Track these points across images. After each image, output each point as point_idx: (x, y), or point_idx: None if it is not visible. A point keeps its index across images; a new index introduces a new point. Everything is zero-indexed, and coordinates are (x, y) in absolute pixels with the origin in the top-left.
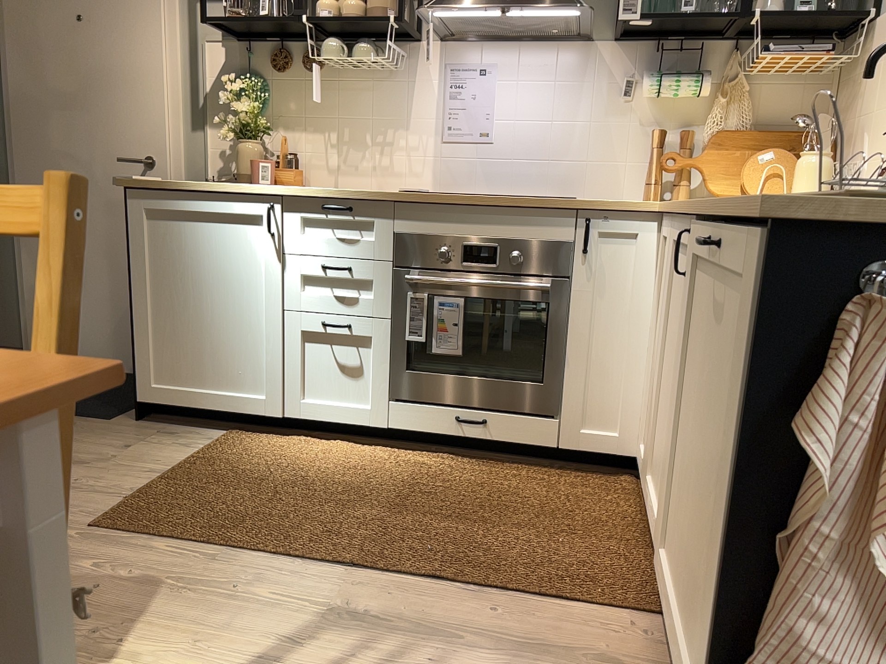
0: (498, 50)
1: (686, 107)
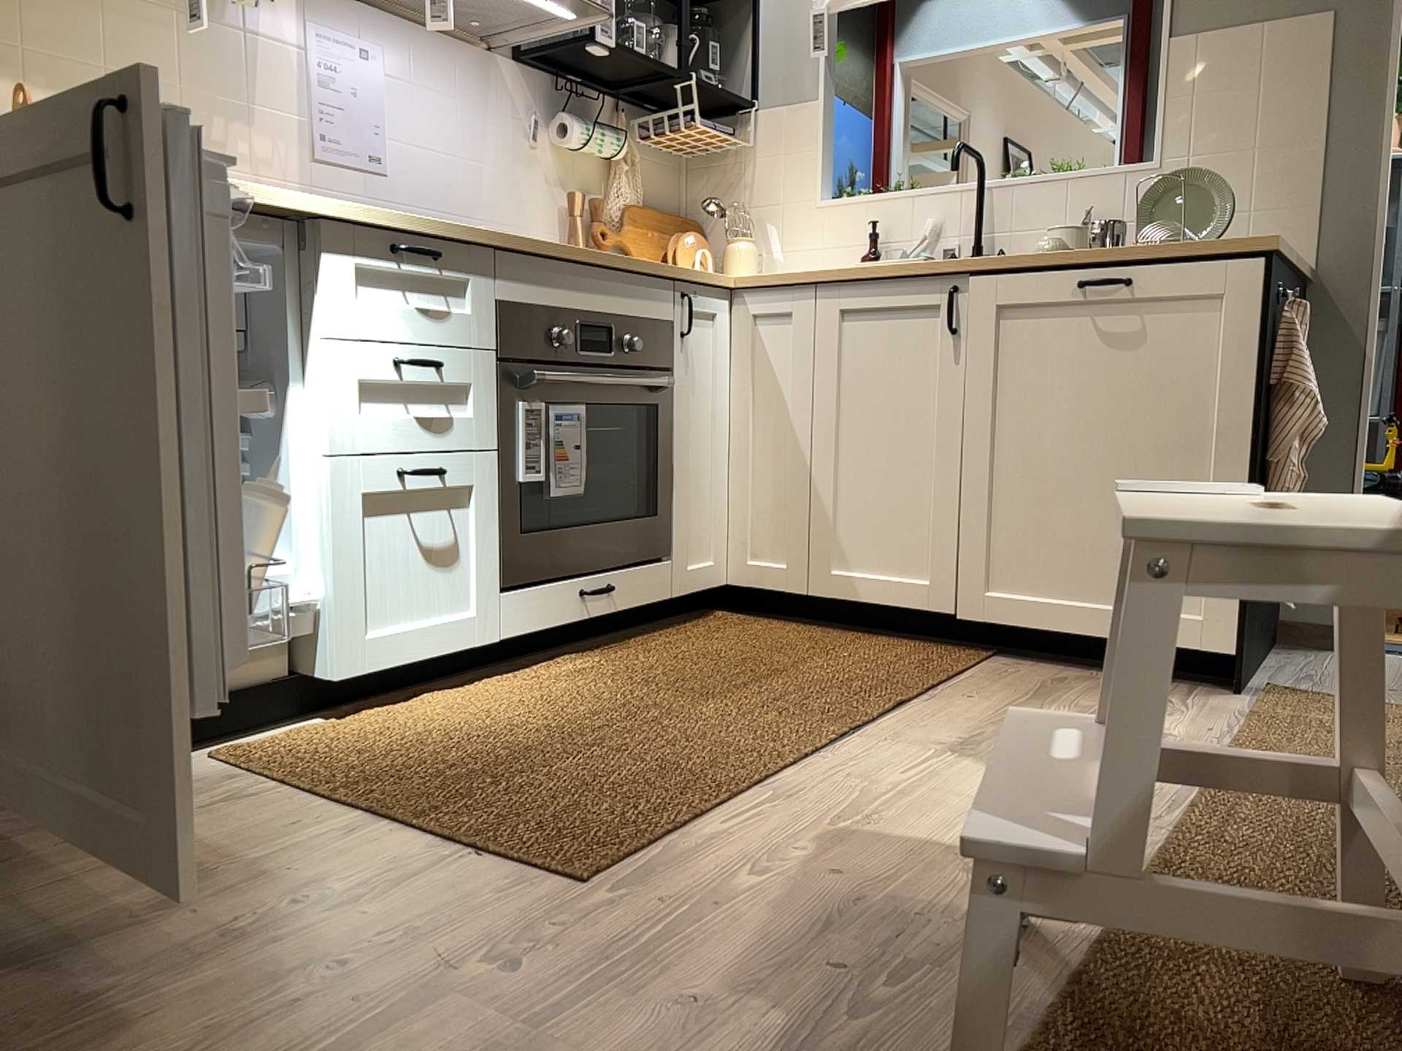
0: (387, 31)
1: (586, 170)
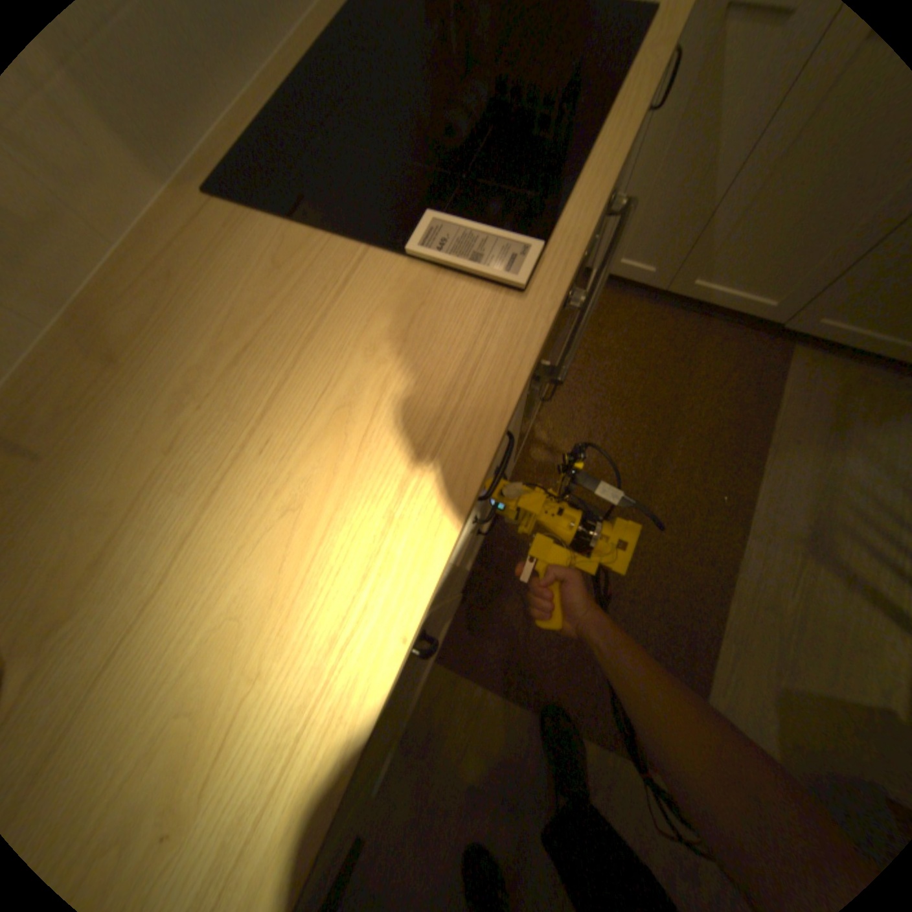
0: None
1: None
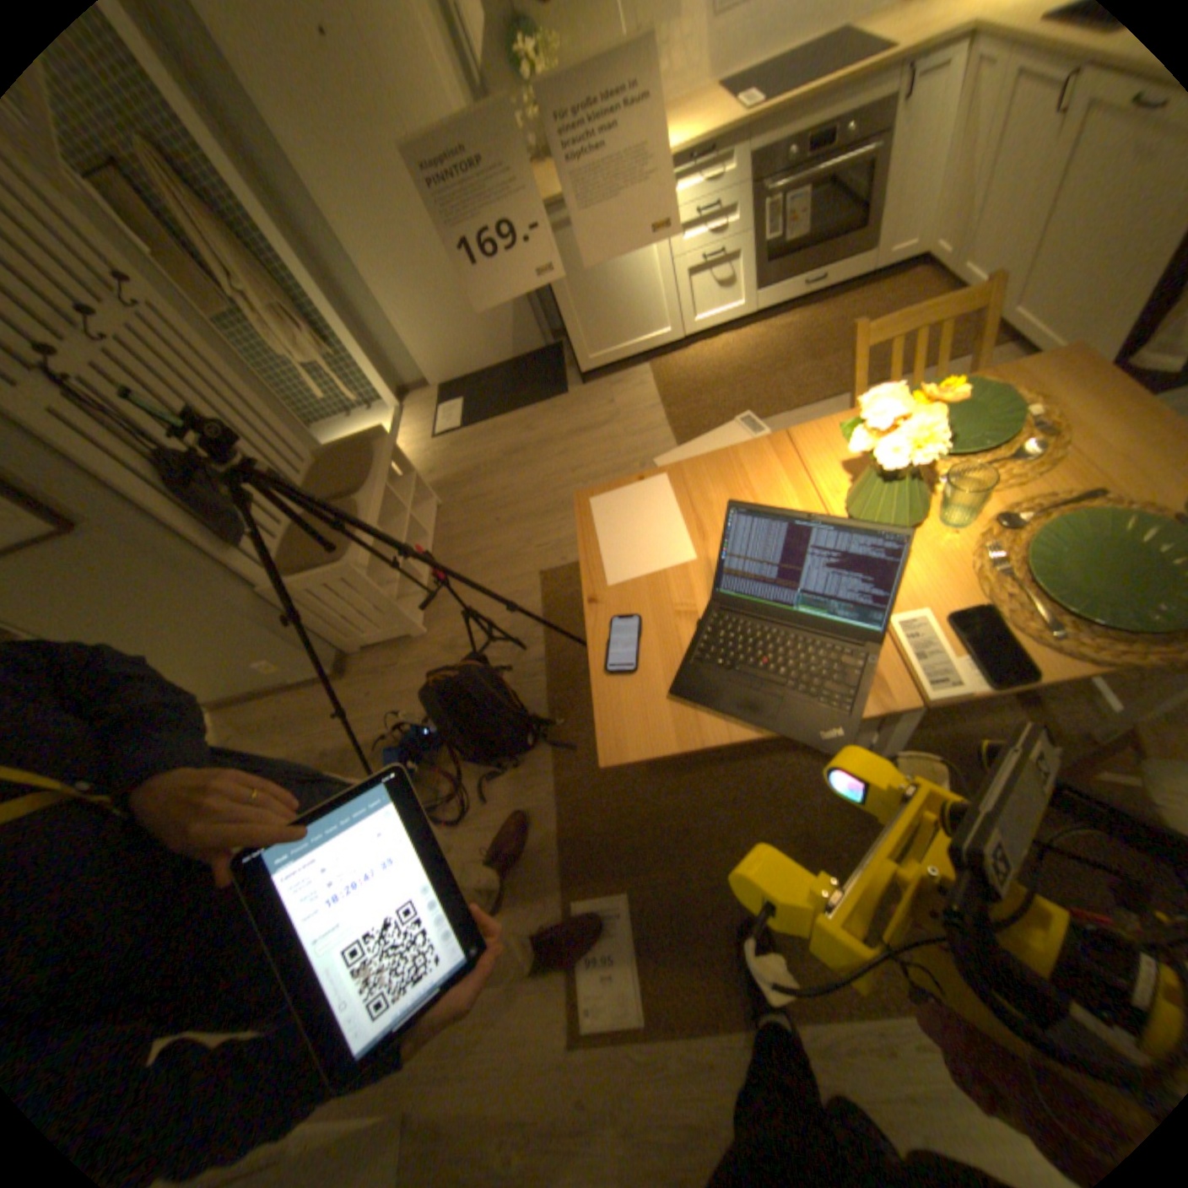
0: None
1: None
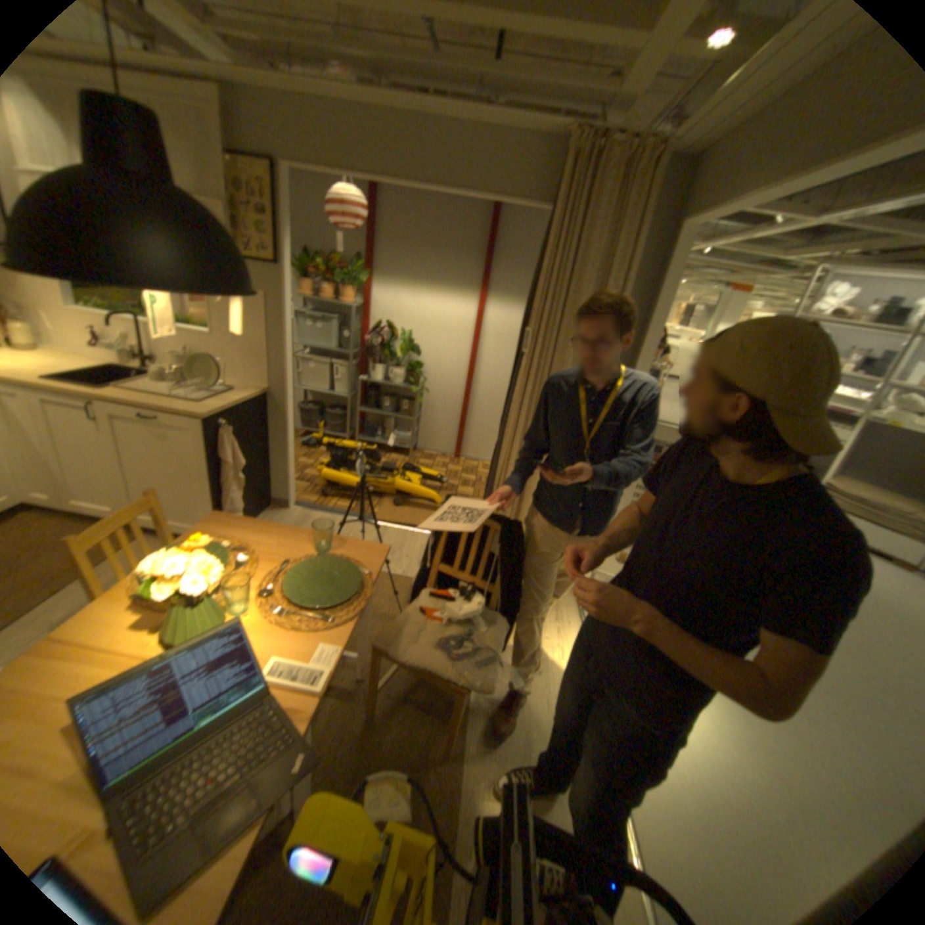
0: None
1: None
